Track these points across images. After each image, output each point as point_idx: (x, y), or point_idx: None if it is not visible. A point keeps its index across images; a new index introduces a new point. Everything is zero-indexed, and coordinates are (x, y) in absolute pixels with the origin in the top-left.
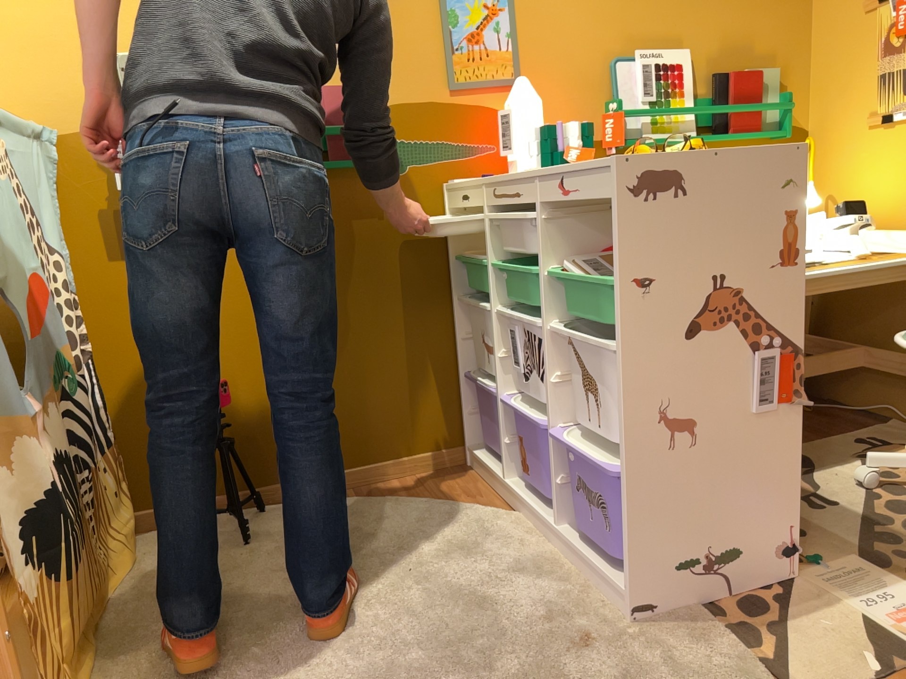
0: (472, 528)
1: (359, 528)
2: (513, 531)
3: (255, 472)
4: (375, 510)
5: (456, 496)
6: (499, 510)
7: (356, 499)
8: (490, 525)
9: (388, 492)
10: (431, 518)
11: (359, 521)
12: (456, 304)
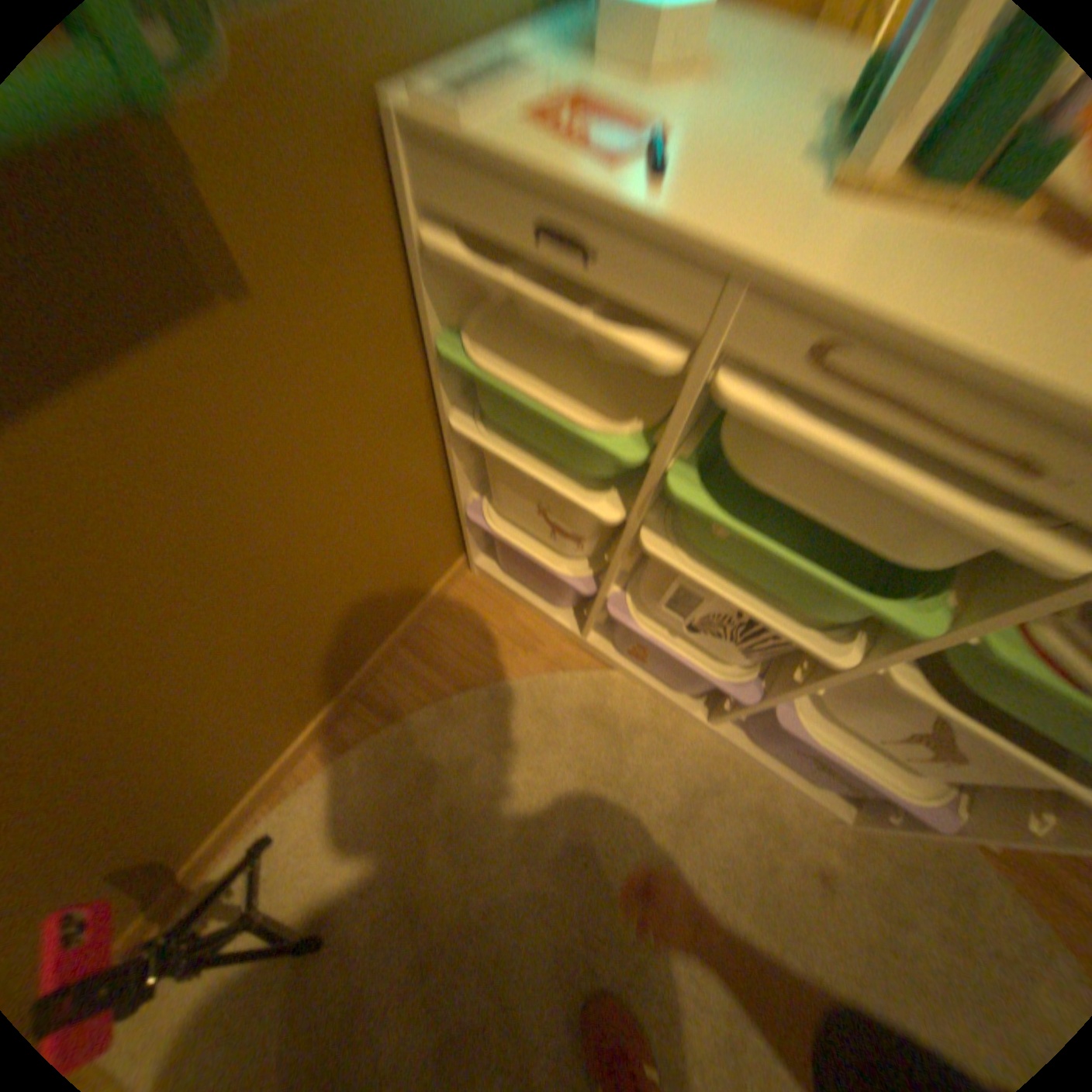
0: (588, 728)
1: (454, 805)
2: (633, 710)
3: (211, 817)
4: (441, 748)
5: (509, 651)
6: (583, 664)
7: (393, 733)
8: (603, 711)
9: (415, 682)
10: (524, 729)
11: (438, 786)
12: (453, 421)
